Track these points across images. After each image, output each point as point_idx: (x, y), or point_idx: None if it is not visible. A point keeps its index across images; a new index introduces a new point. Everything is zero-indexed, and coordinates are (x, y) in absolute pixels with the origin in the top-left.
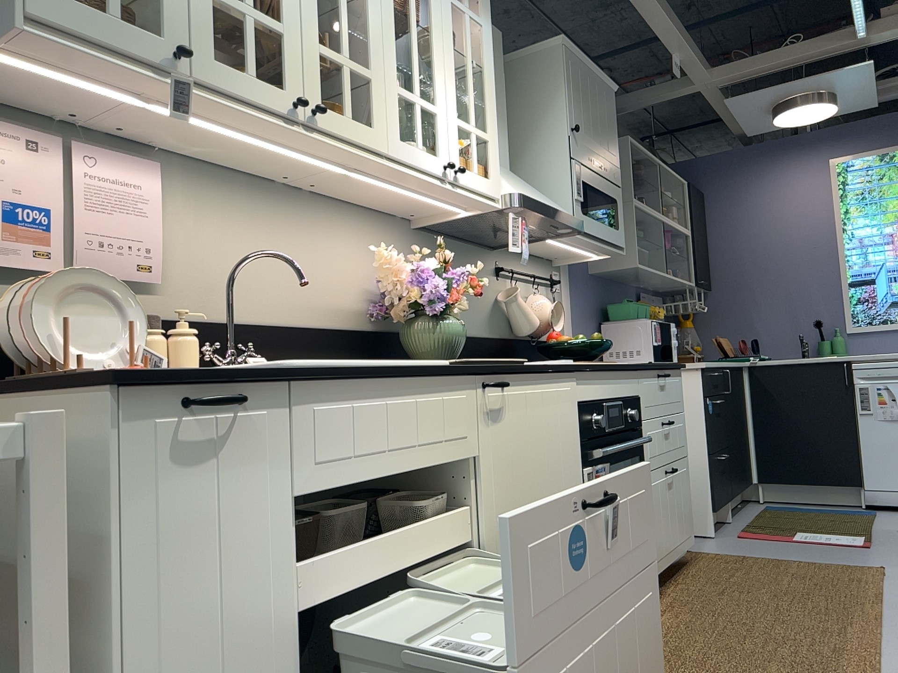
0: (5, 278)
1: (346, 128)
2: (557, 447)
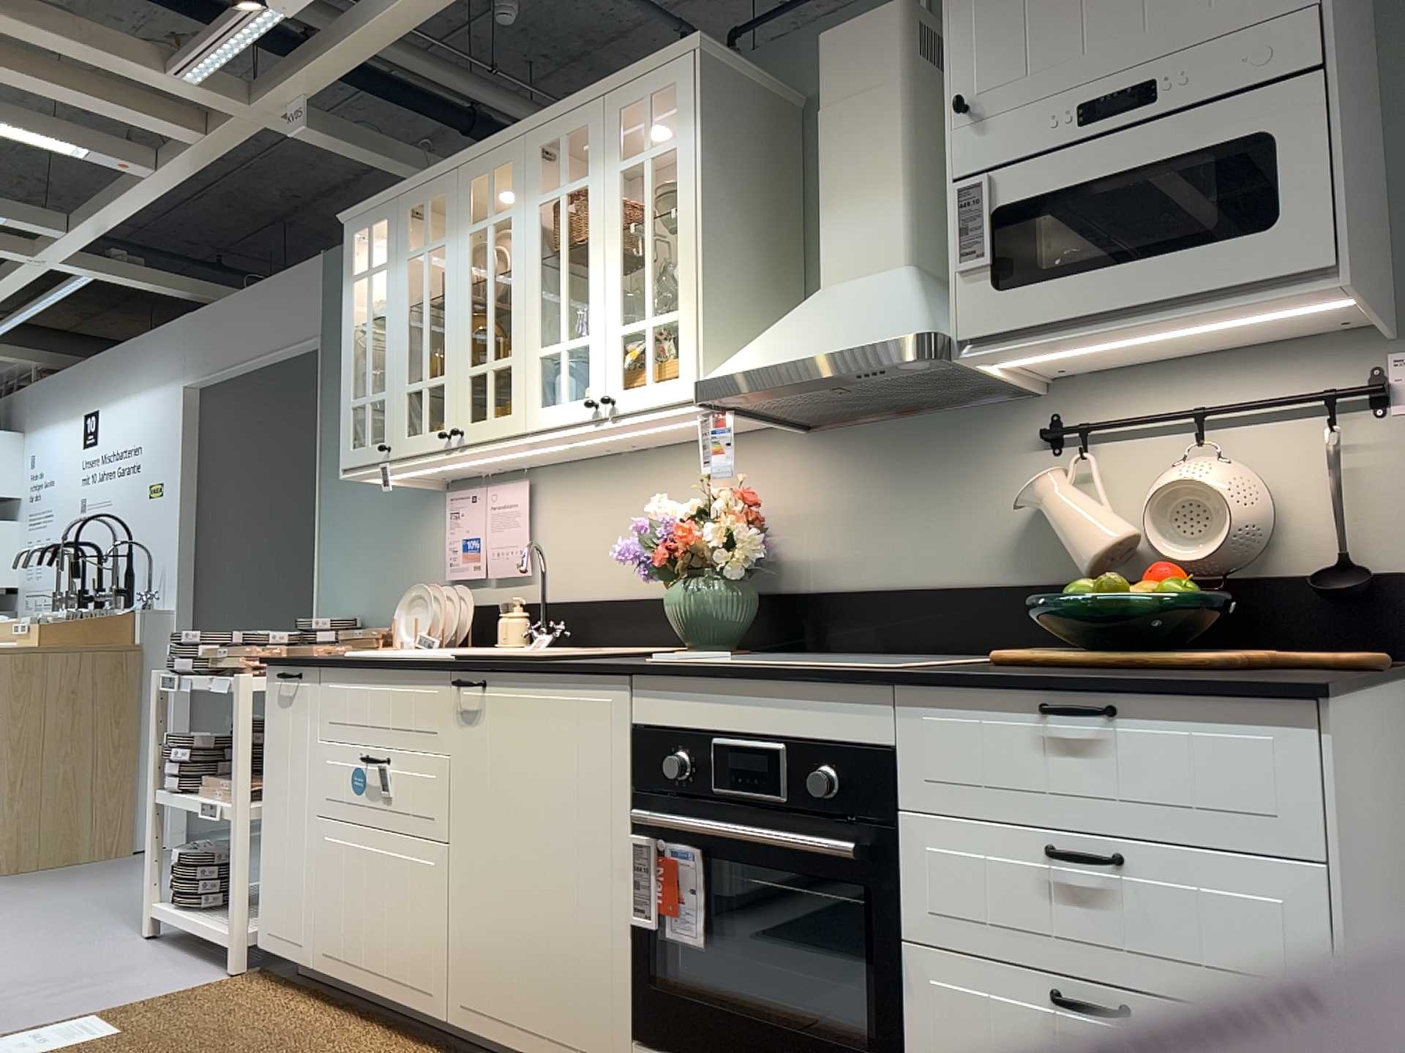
0: (468, 585)
1: (485, 430)
2: (569, 781)
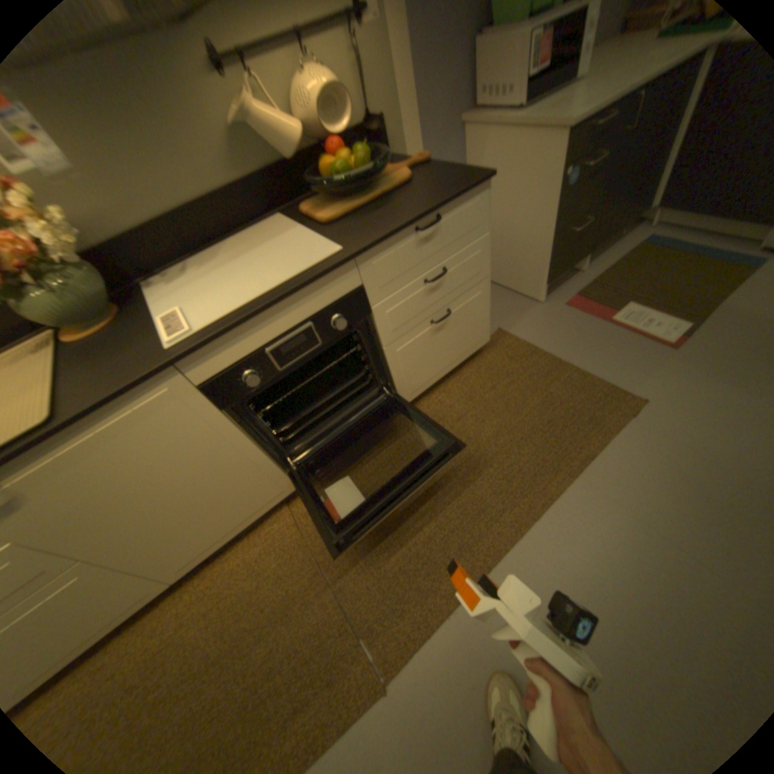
0: None
1: None
2: (169, 447)
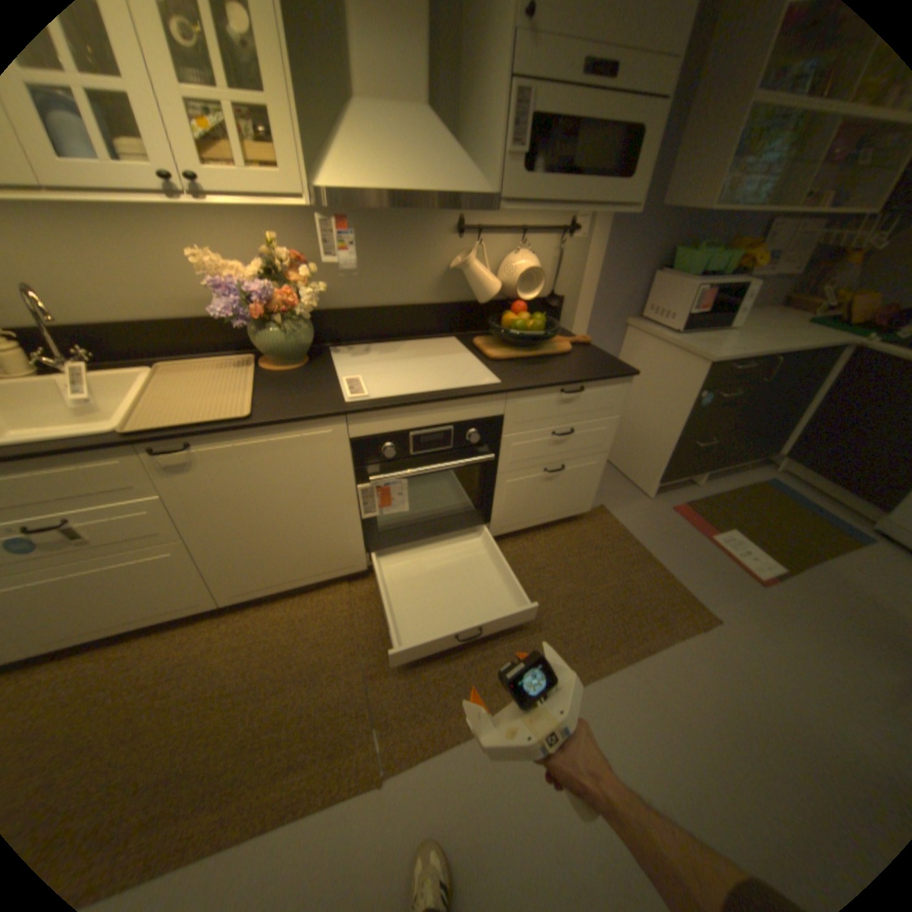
0: None
1: None
2: (302, 477)
